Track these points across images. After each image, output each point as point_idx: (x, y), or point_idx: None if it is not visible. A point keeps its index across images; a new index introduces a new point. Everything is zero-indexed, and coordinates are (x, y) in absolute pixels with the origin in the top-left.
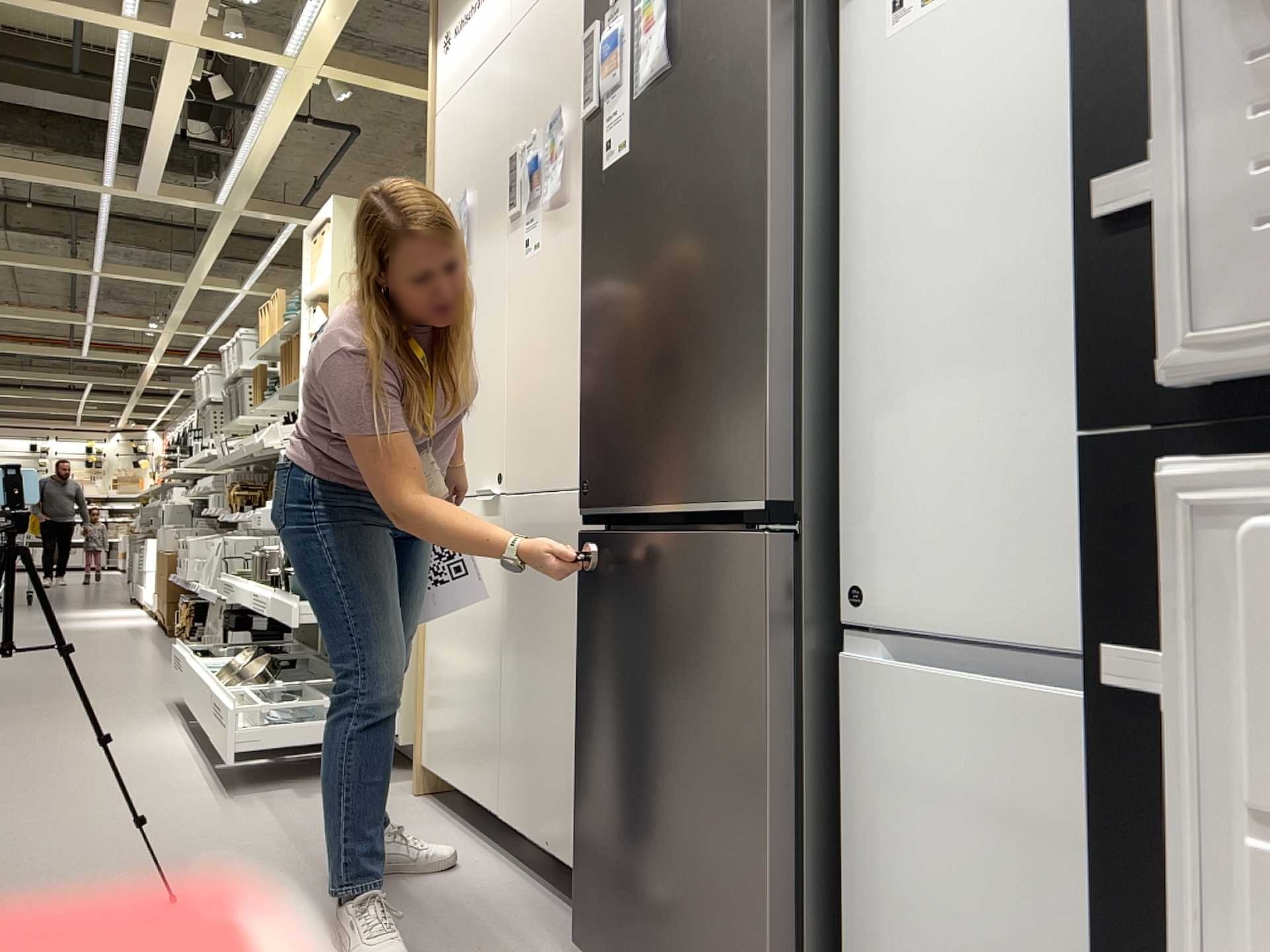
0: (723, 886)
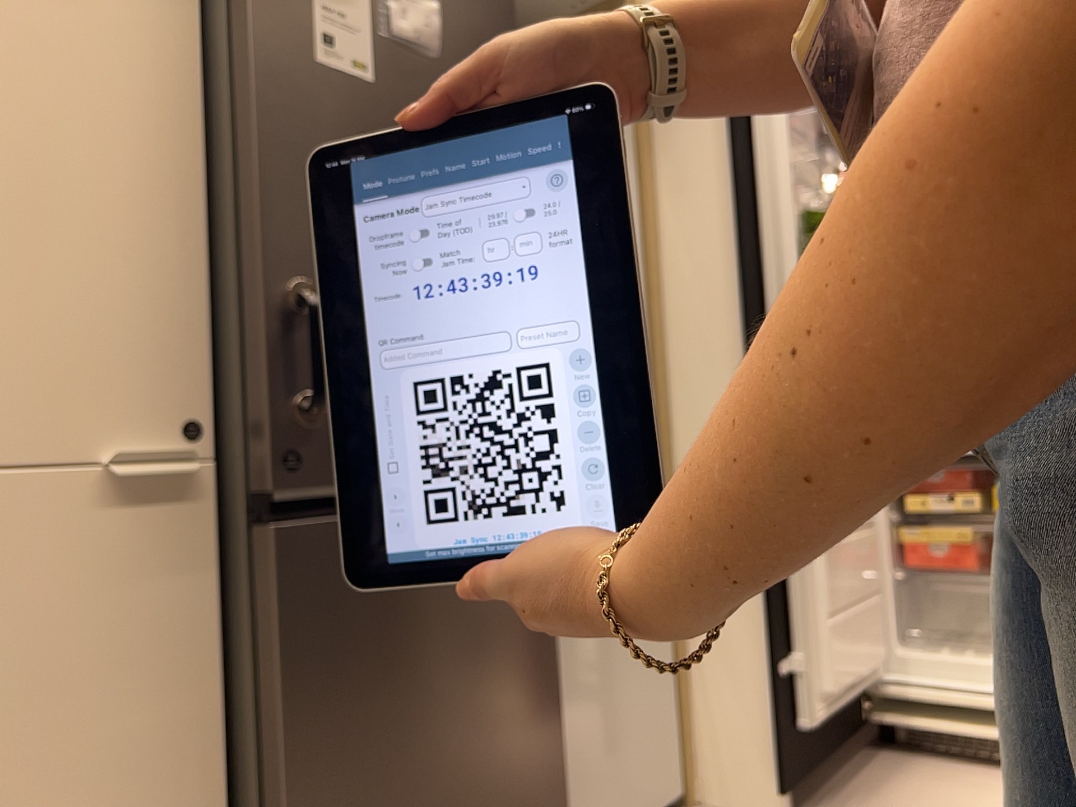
0: (524, 792)
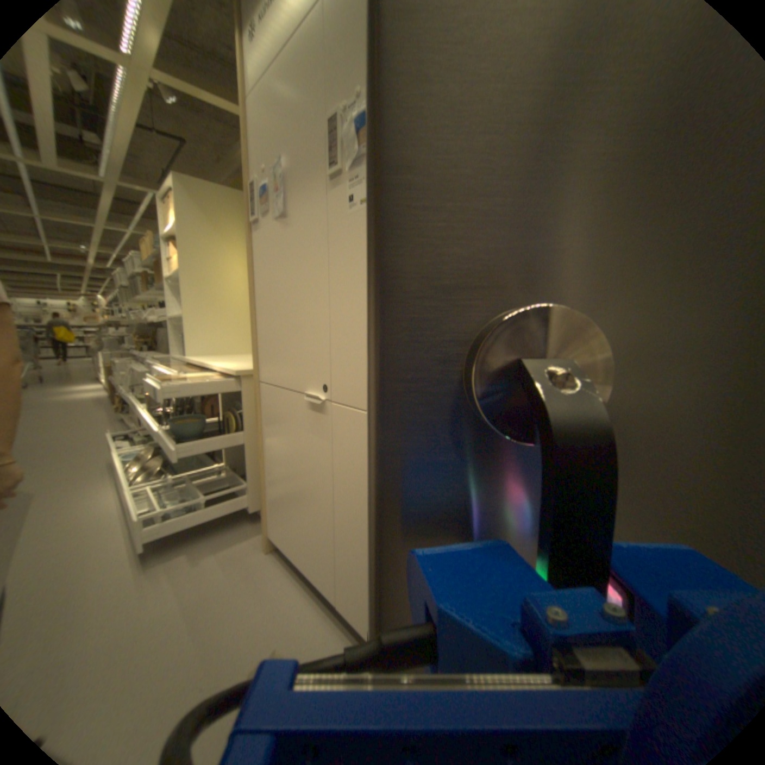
0: None
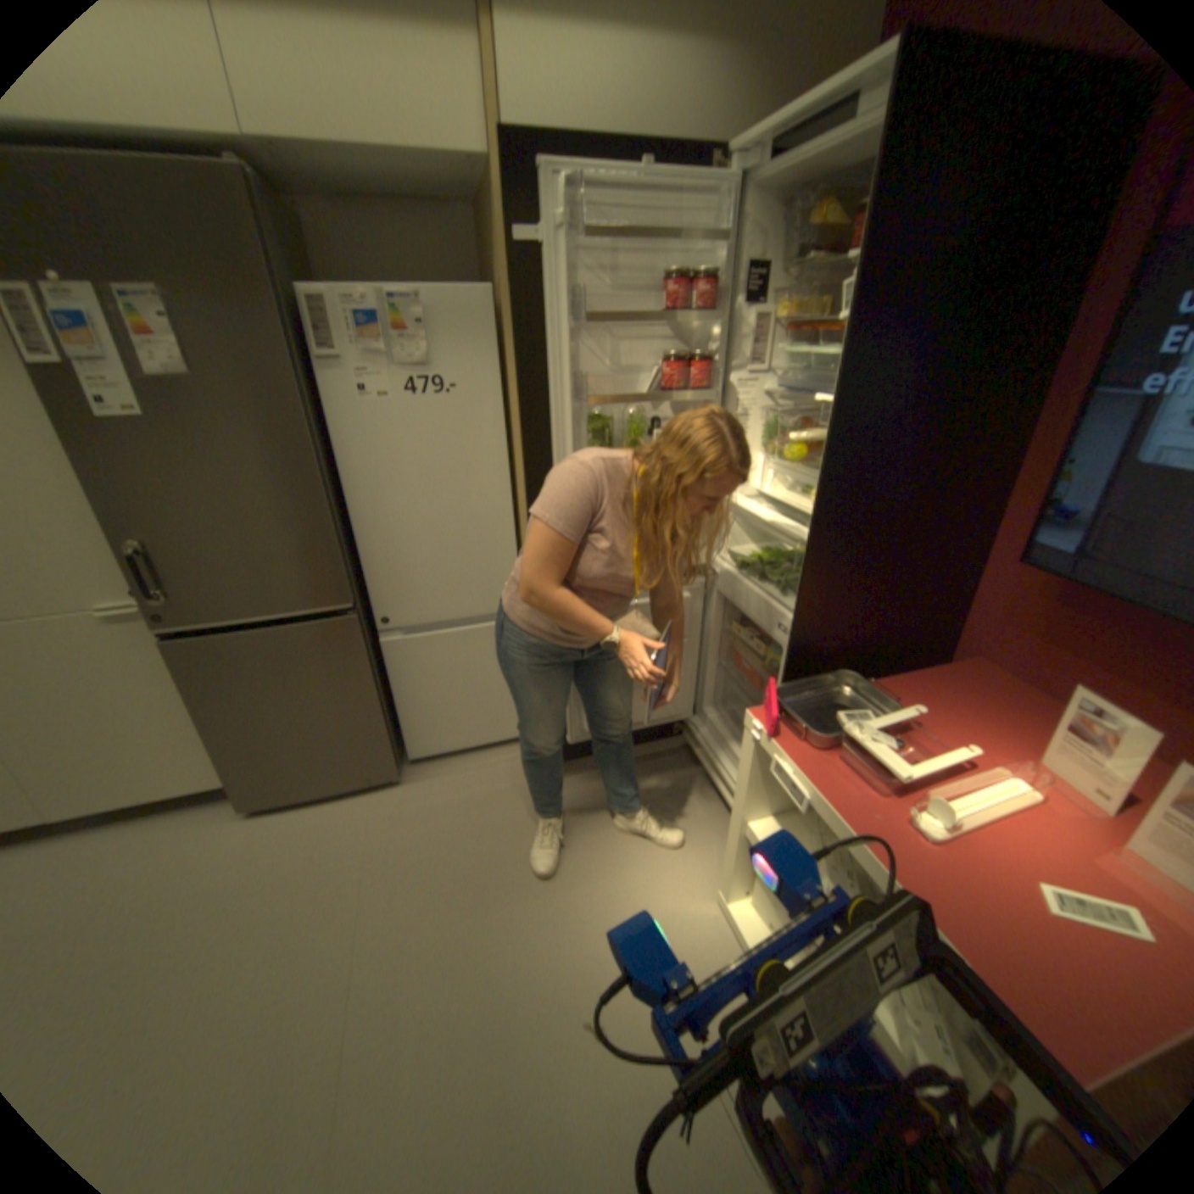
0: (352, 736)
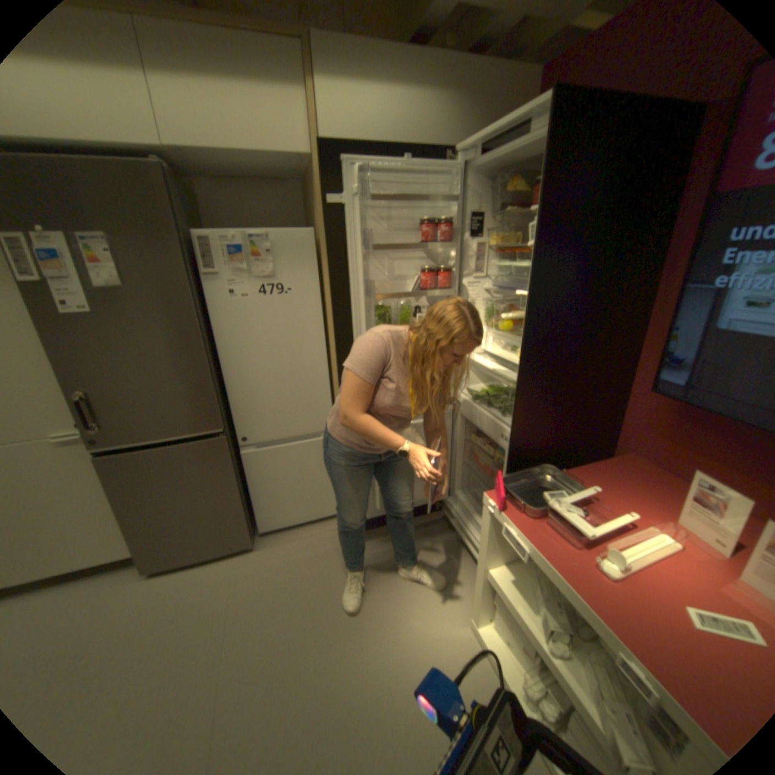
0: (220, 518)
